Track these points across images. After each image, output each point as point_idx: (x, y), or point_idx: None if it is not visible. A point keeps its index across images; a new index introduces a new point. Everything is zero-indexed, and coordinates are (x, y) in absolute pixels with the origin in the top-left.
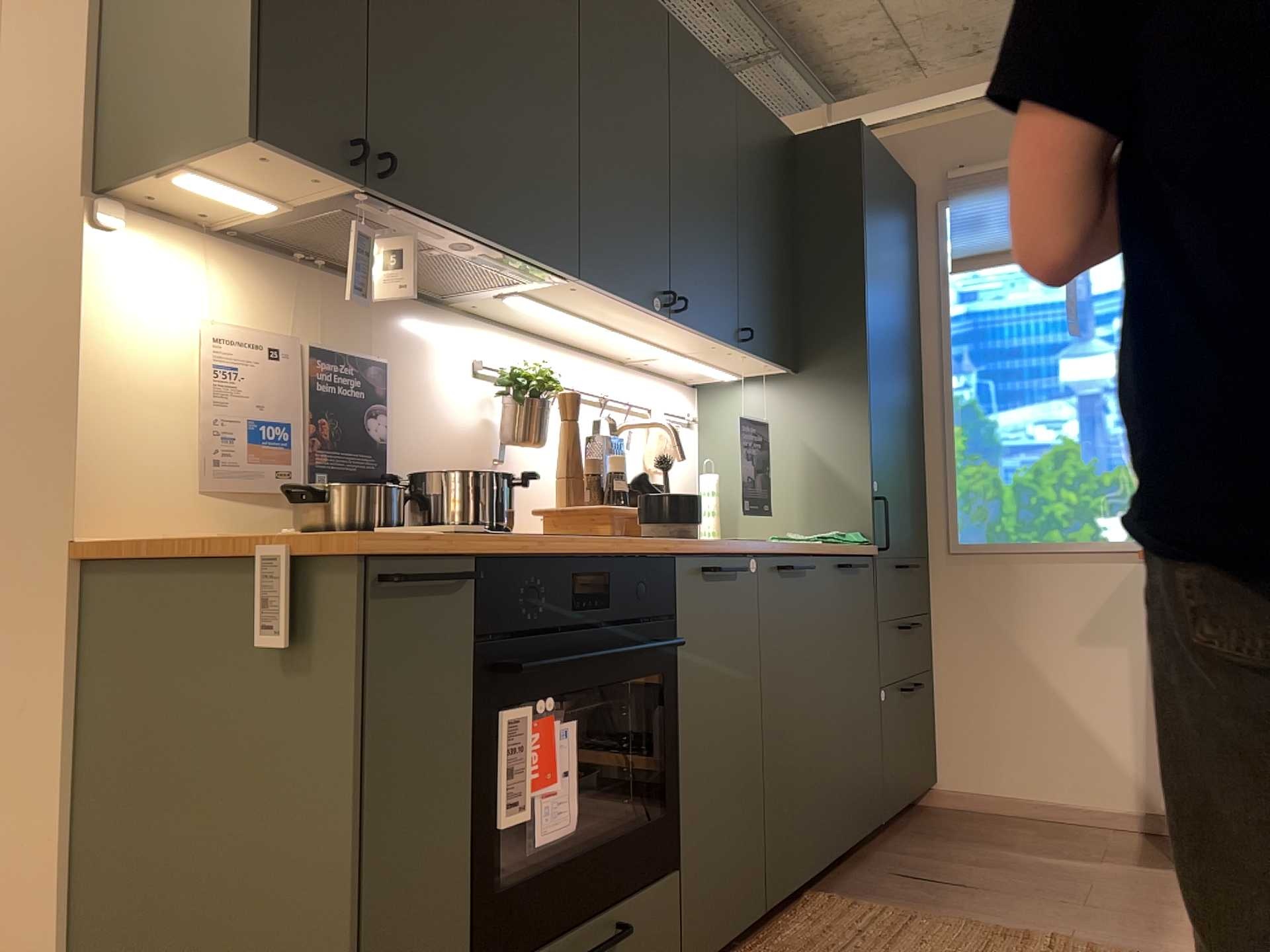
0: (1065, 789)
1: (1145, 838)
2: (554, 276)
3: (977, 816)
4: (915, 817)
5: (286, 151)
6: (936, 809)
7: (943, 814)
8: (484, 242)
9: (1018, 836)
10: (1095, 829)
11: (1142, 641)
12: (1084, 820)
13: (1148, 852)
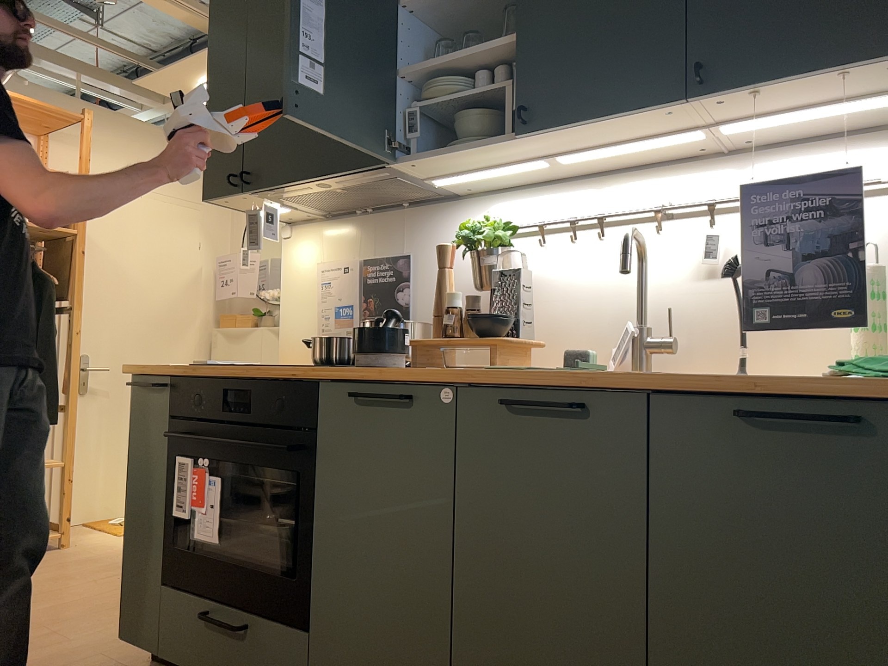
0: None
1: None
2: (392, 167)
3: None
4: None
5: (218, 197)
6: None
7: None
8: (316, 180)
9: None
10: None
11: None
12: None
13: None
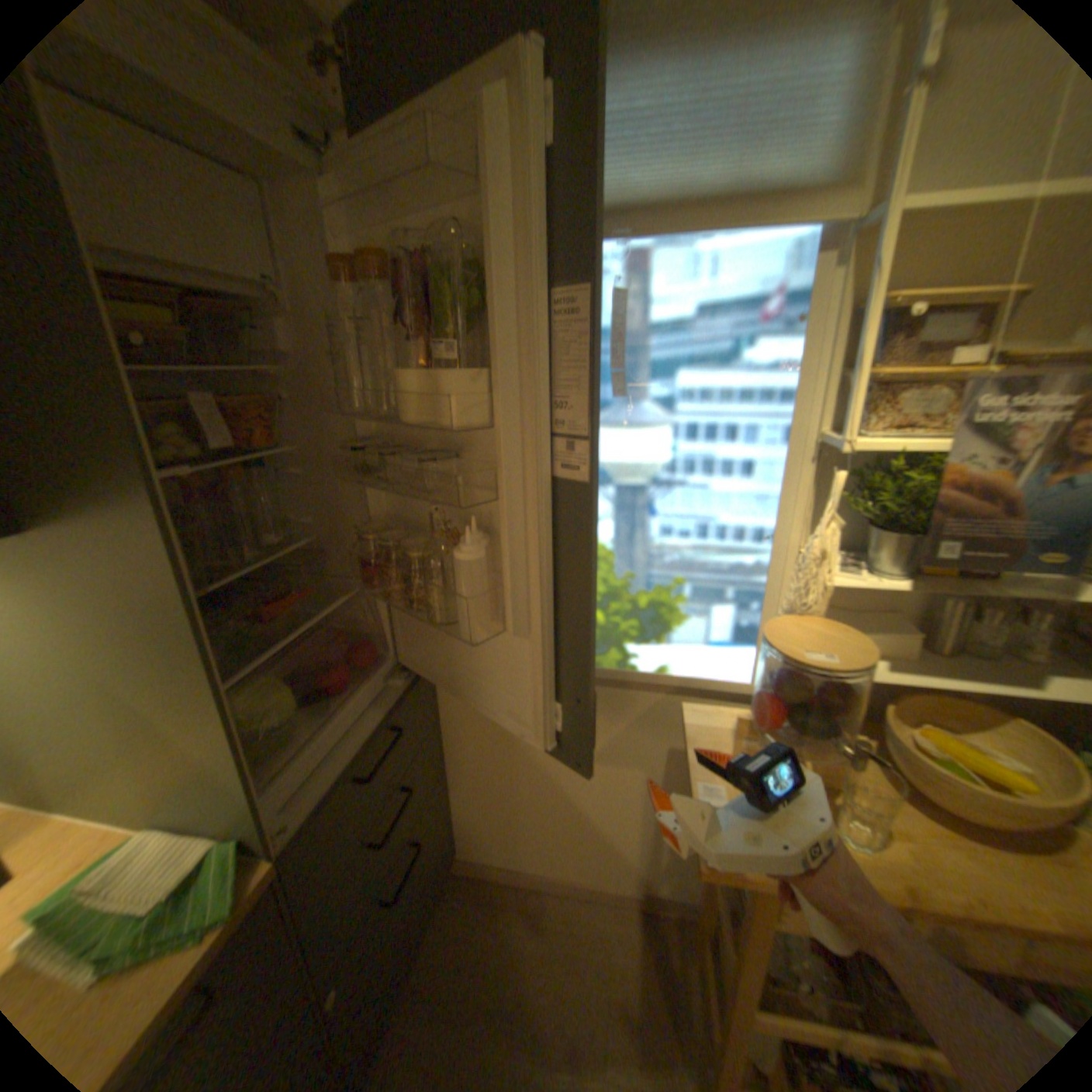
0: (573, 873)
1: (643, 936)
2: None
3: (490, 901)
4: (427, 927)
5: None
6: (453, 884)
7: (457, 903)
8: None
9: (523, 978)
10: (598, 916)
11: (661, 768)
12: (589, 899)
13: (649, 998)
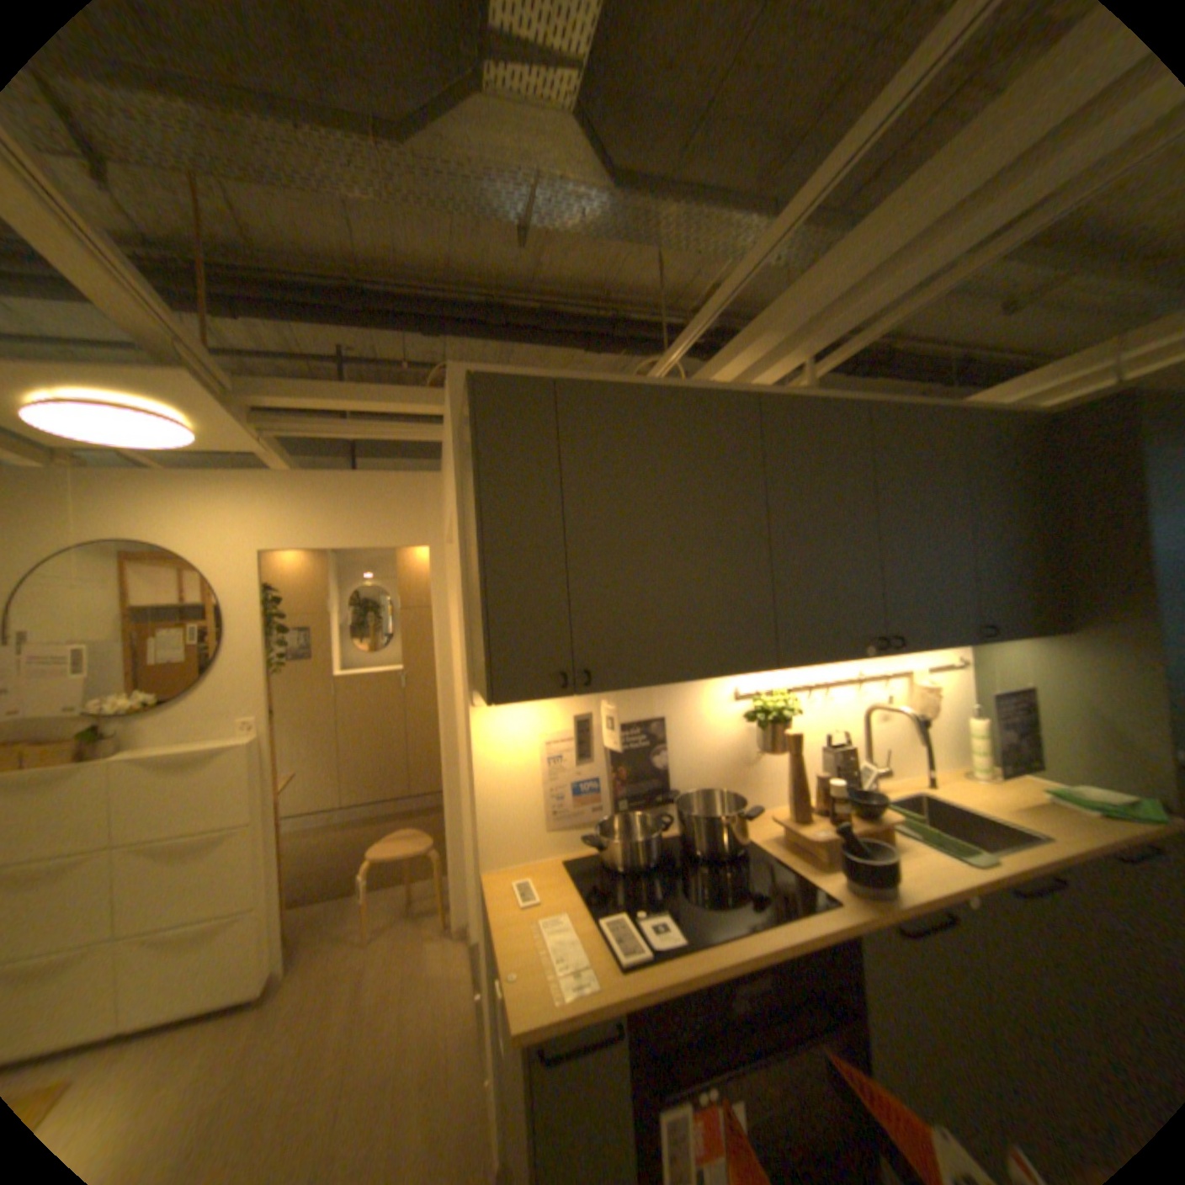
0: None
1: None
2: (760, 667)
3: None
4: None
5: (516, 699)
6: None
7: None
8: (684, 680)
9: None
10: None
11: None
12: None
13: None
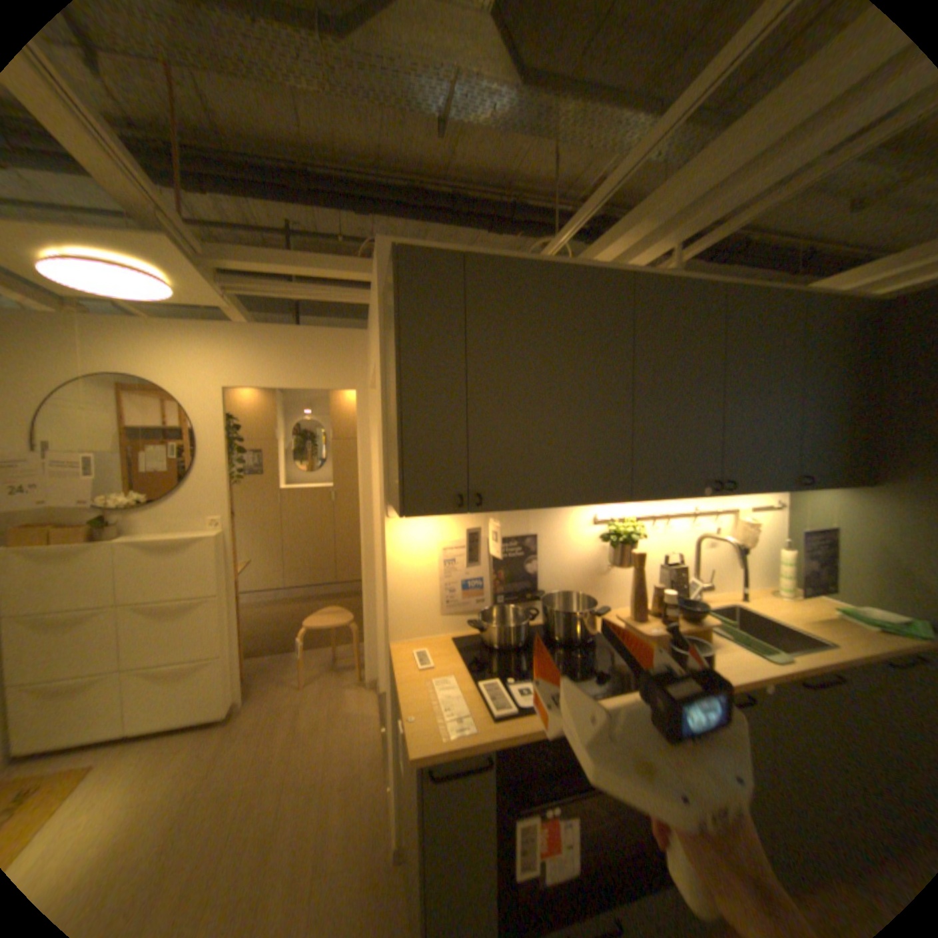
0: None
1: None
2: (617, 499)
3: None
4: None
5: (422, 513)
6: None
7: None
8: (555, 506)
9: None
10: None
11: None
12: None
13: None
